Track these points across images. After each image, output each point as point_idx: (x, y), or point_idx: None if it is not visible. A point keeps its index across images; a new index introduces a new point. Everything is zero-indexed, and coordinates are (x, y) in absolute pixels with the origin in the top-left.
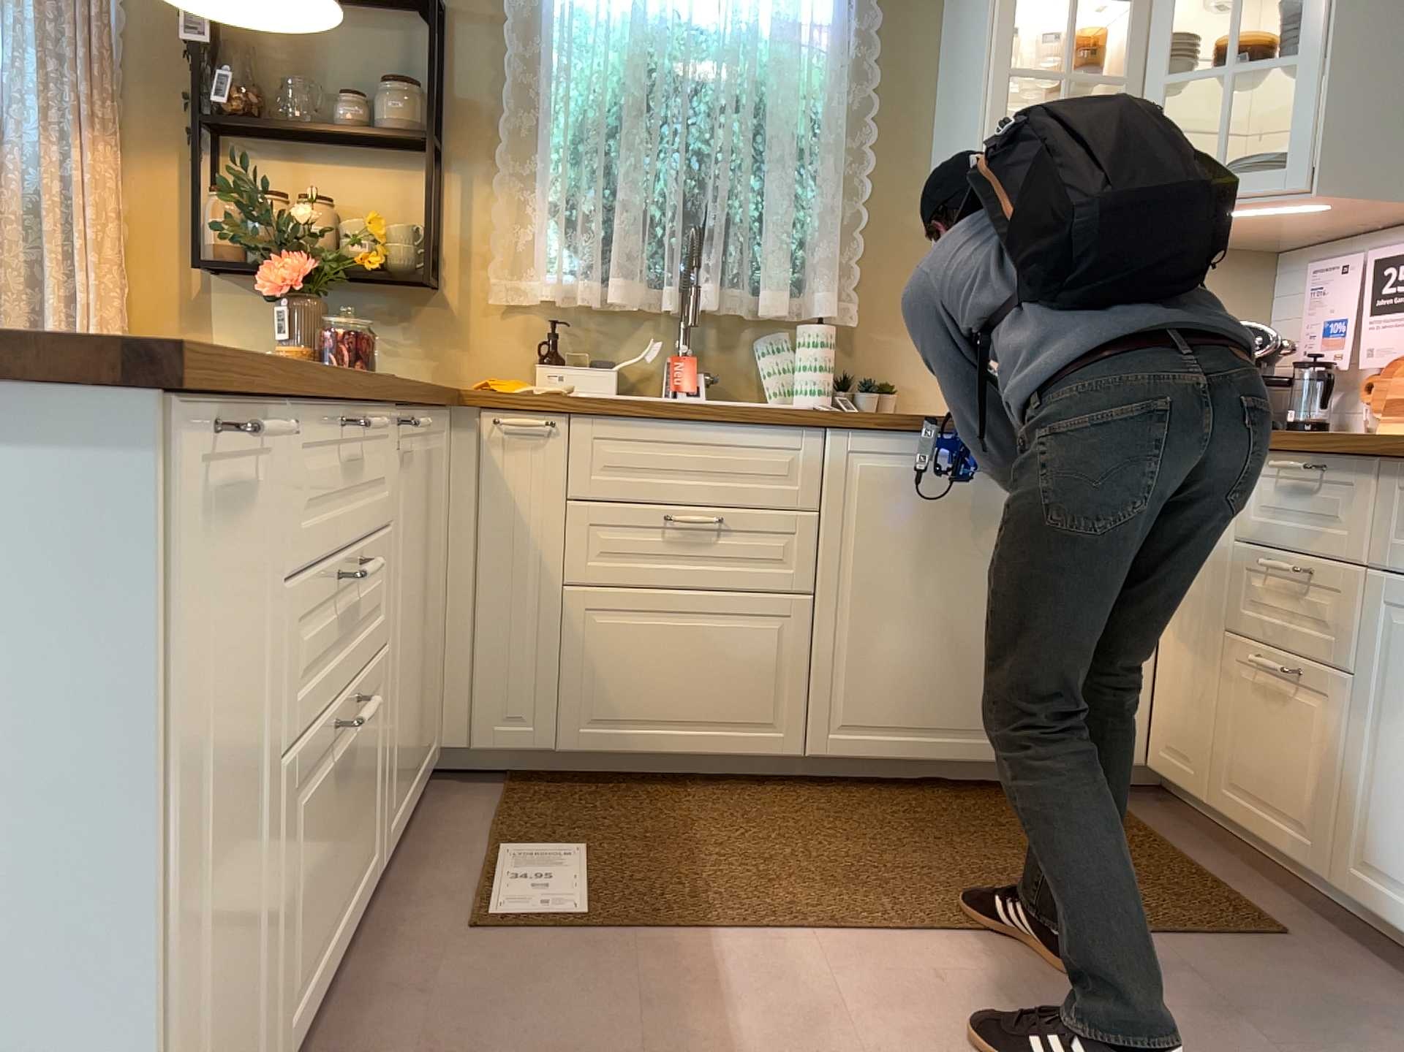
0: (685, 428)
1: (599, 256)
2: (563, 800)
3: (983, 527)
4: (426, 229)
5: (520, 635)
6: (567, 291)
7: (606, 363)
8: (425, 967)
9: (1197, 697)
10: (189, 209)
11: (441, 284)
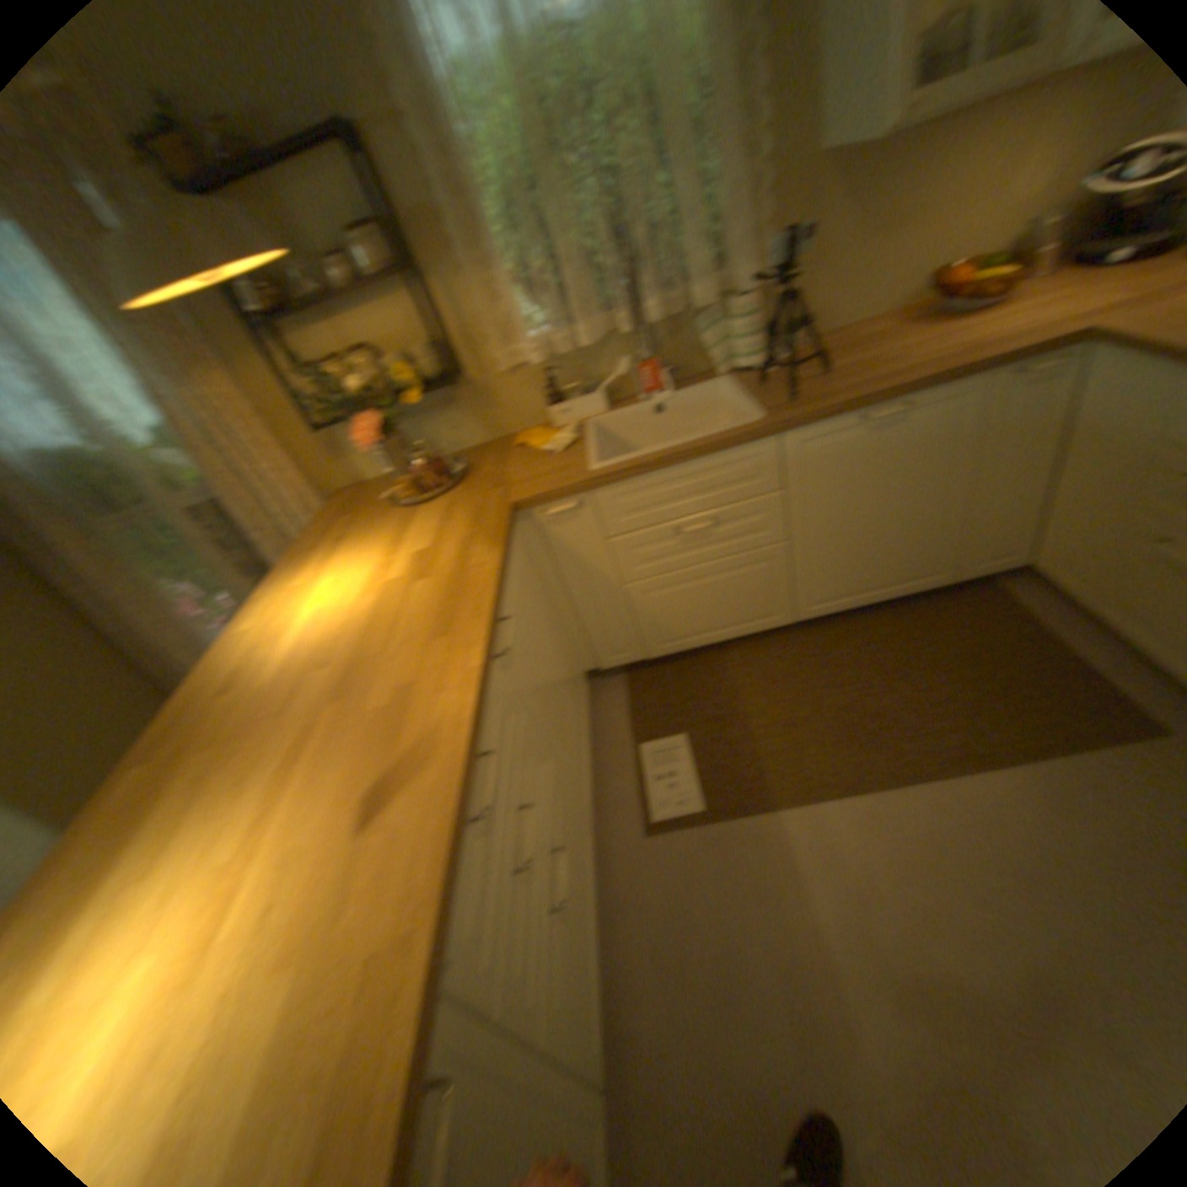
0: (669, 472)
1: (554, 308)
2: (658, 685)
3: (907, 461)
4: (426, 337)
5: (604, 617)
6: (542, 346)
7: (588, 389)
8: (632, 877)
9: (1087, 539)
10: (277, 389)
11: (456, 374)
